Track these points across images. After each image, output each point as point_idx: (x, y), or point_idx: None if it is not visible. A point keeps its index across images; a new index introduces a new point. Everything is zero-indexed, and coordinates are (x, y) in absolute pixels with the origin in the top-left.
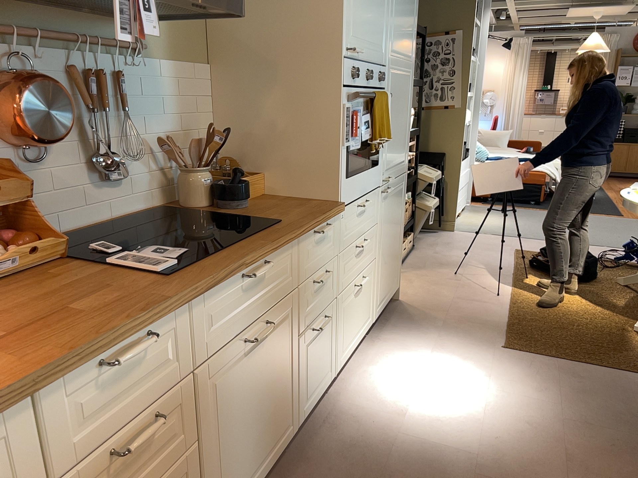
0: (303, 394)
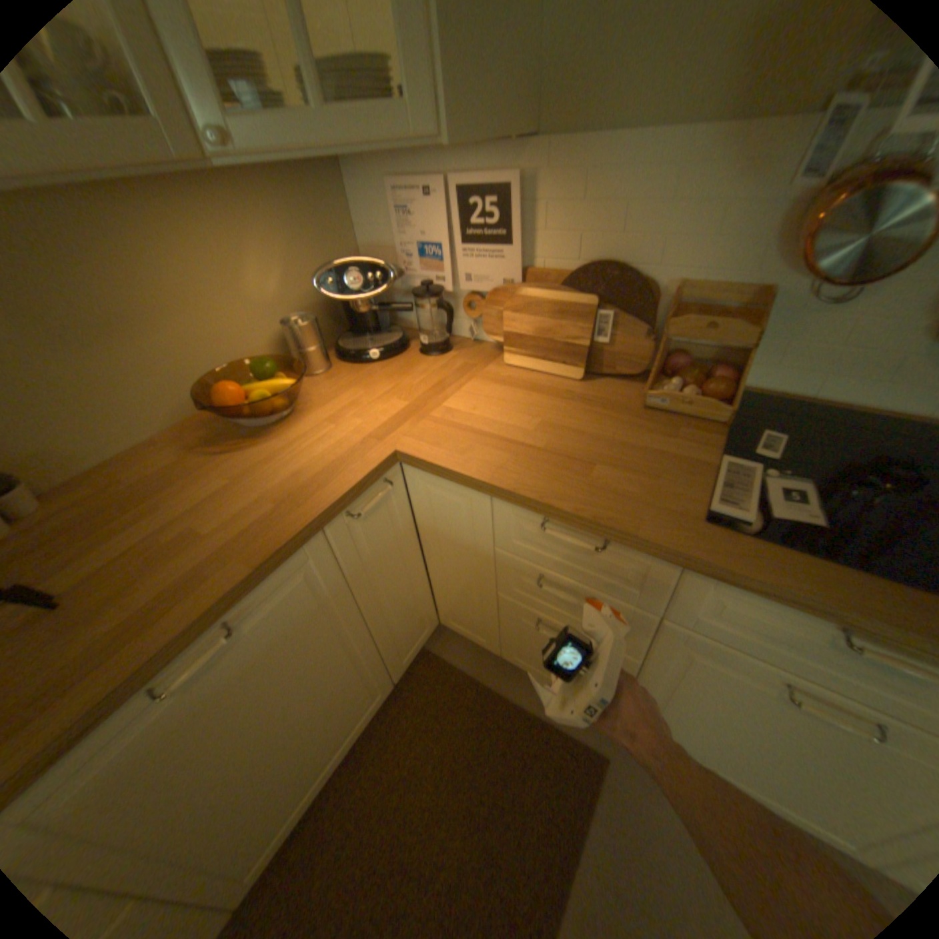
0: None
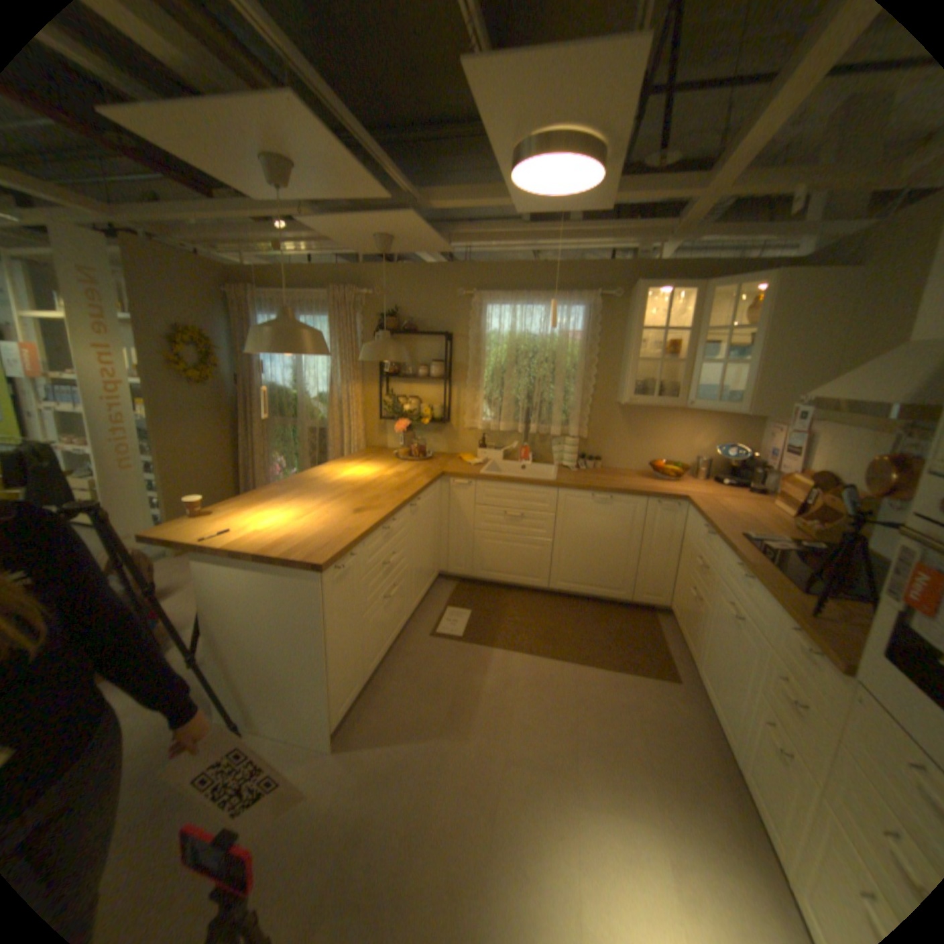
0: (752, 759)
